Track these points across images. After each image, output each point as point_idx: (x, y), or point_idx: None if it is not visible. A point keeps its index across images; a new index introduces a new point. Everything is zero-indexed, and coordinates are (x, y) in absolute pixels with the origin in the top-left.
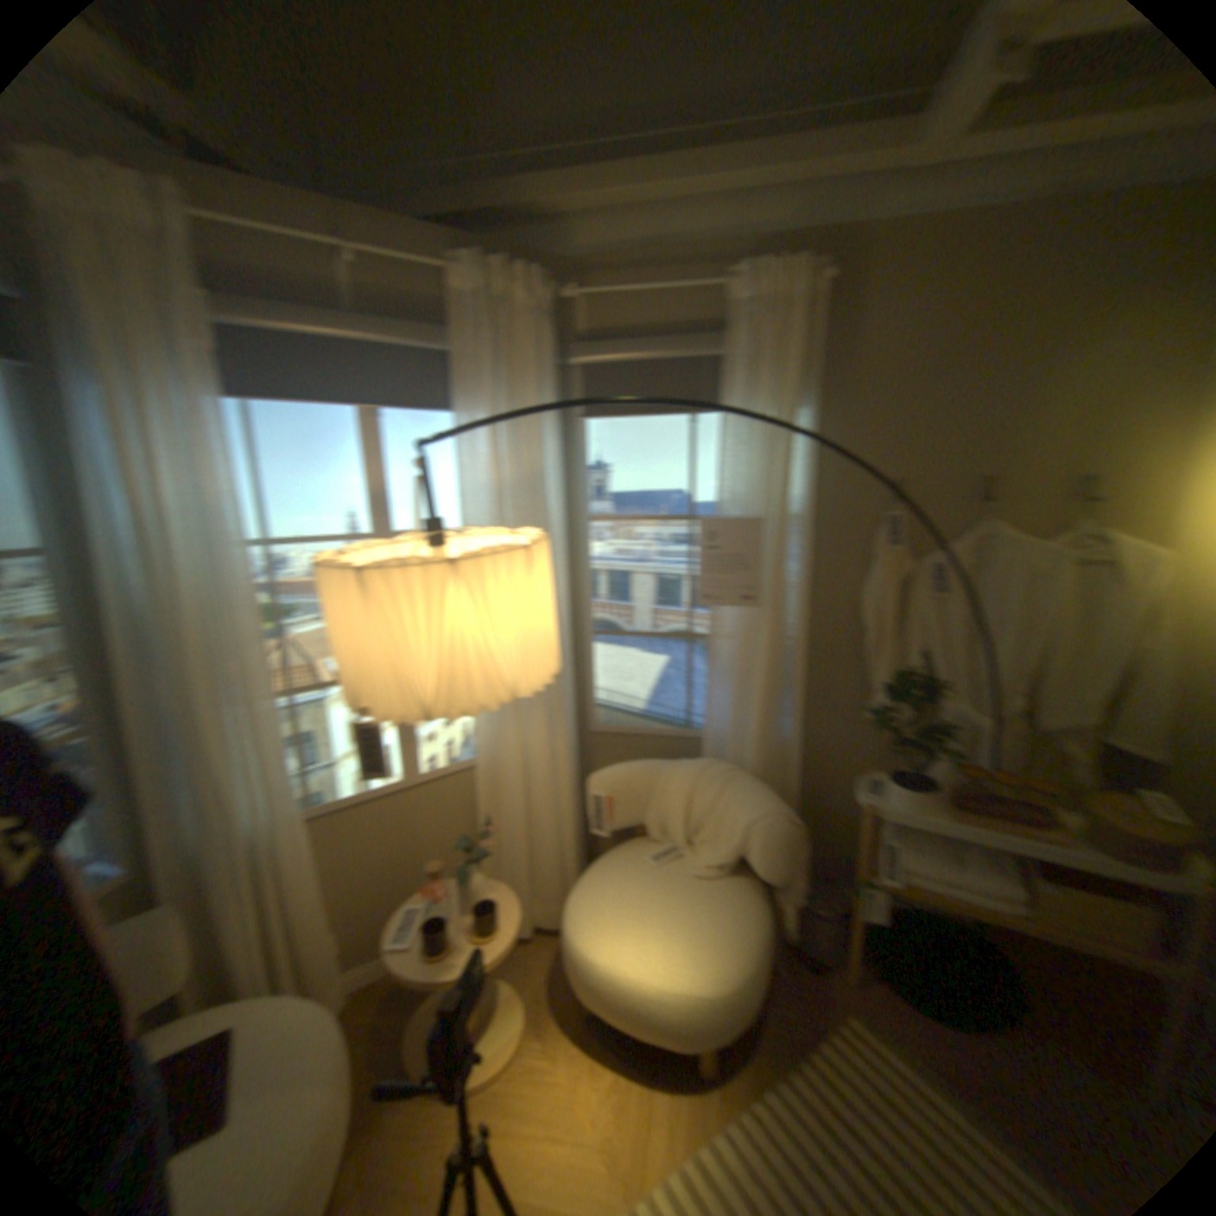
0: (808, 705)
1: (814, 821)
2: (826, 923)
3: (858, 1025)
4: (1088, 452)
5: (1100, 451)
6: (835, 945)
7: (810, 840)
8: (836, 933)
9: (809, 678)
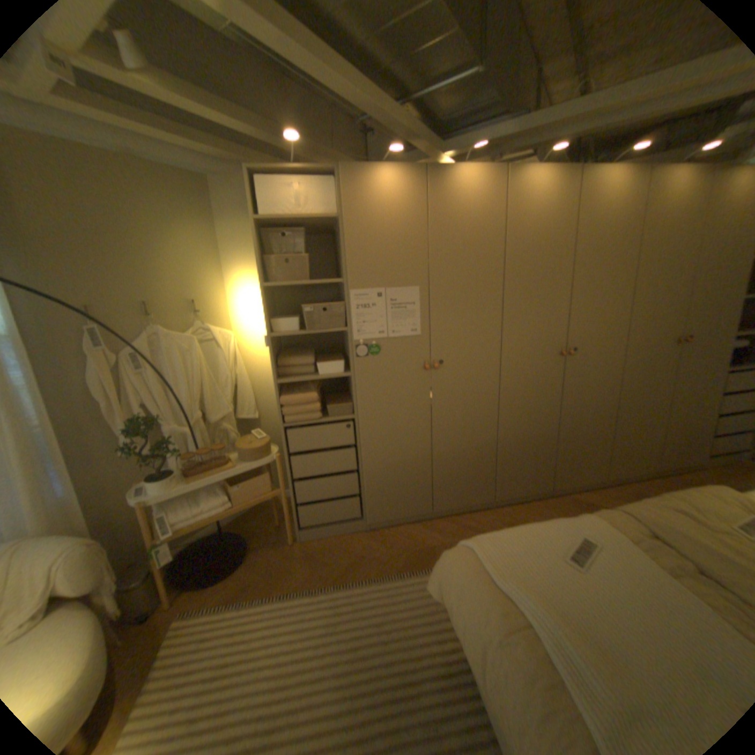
0: (68, 468)
1: (105, 540)
2: (134, 591)
3: (173, 625)
4: (186, 290)
5: (191, 290)
6: (146, 598)
7: (102, 549)
8: (144, 591)
9: (61, 450)
